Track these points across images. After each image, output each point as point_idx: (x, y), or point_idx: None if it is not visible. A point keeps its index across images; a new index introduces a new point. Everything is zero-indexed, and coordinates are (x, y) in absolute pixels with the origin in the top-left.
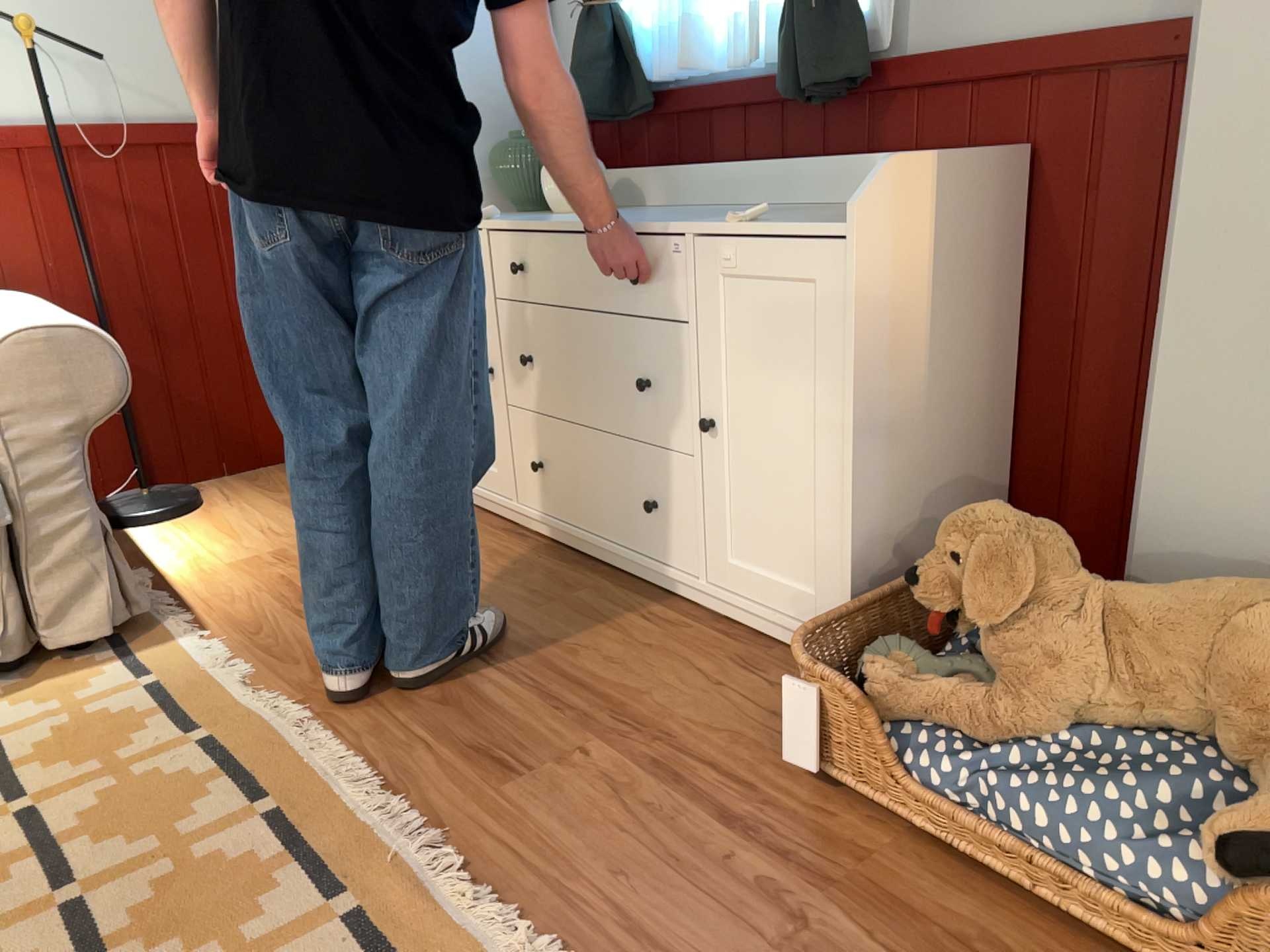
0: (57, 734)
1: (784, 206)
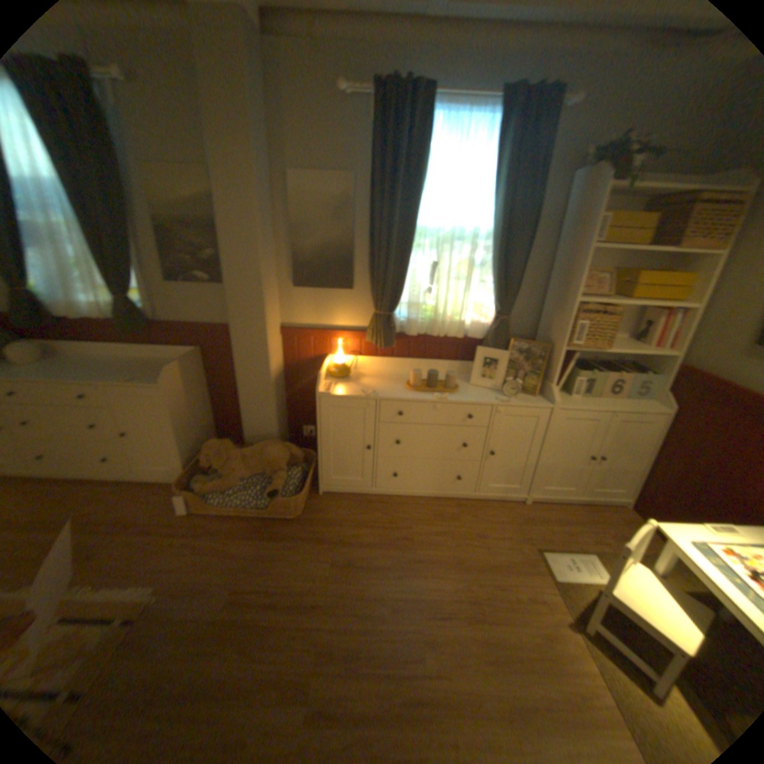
0: None
1: (123, 359)
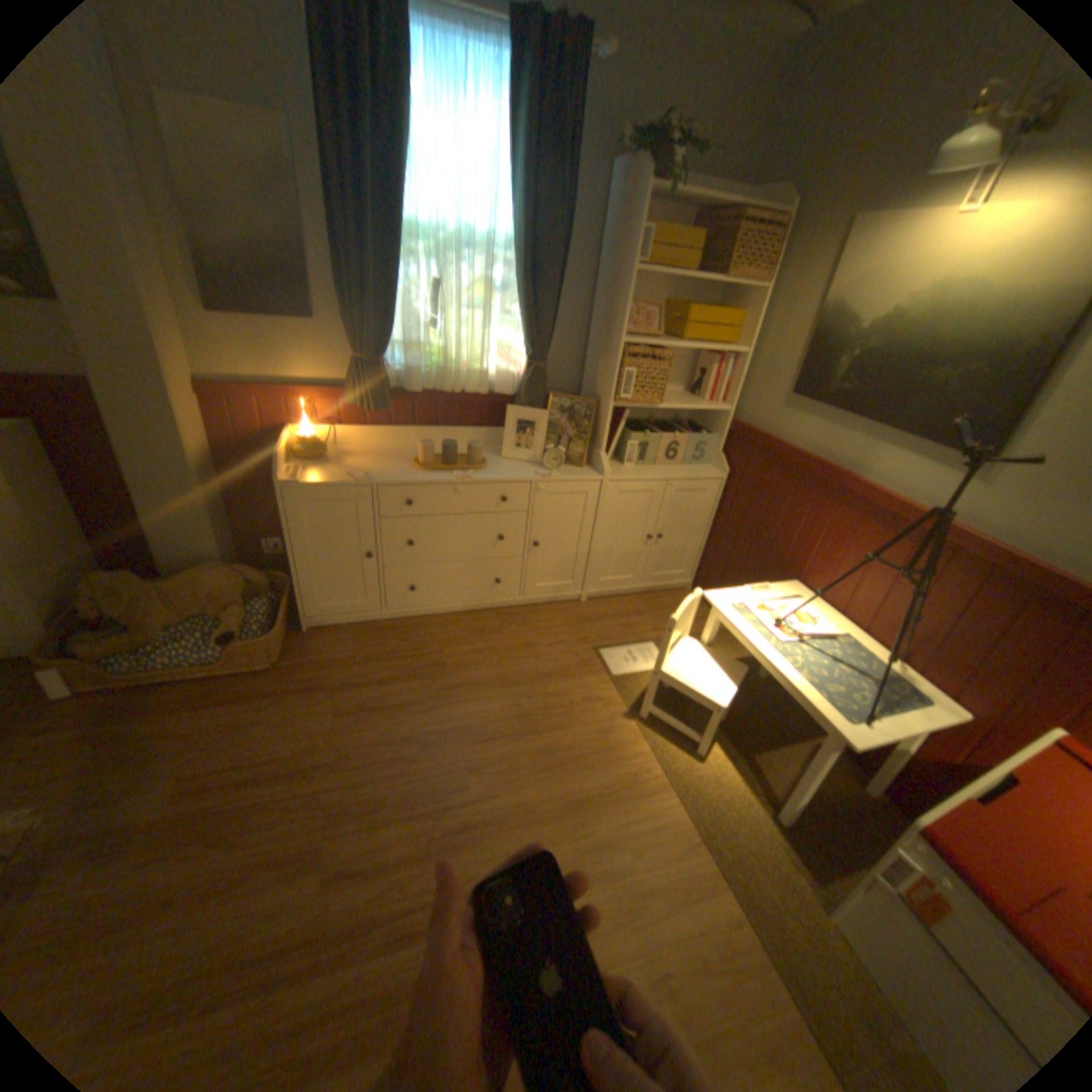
0: None
1: None
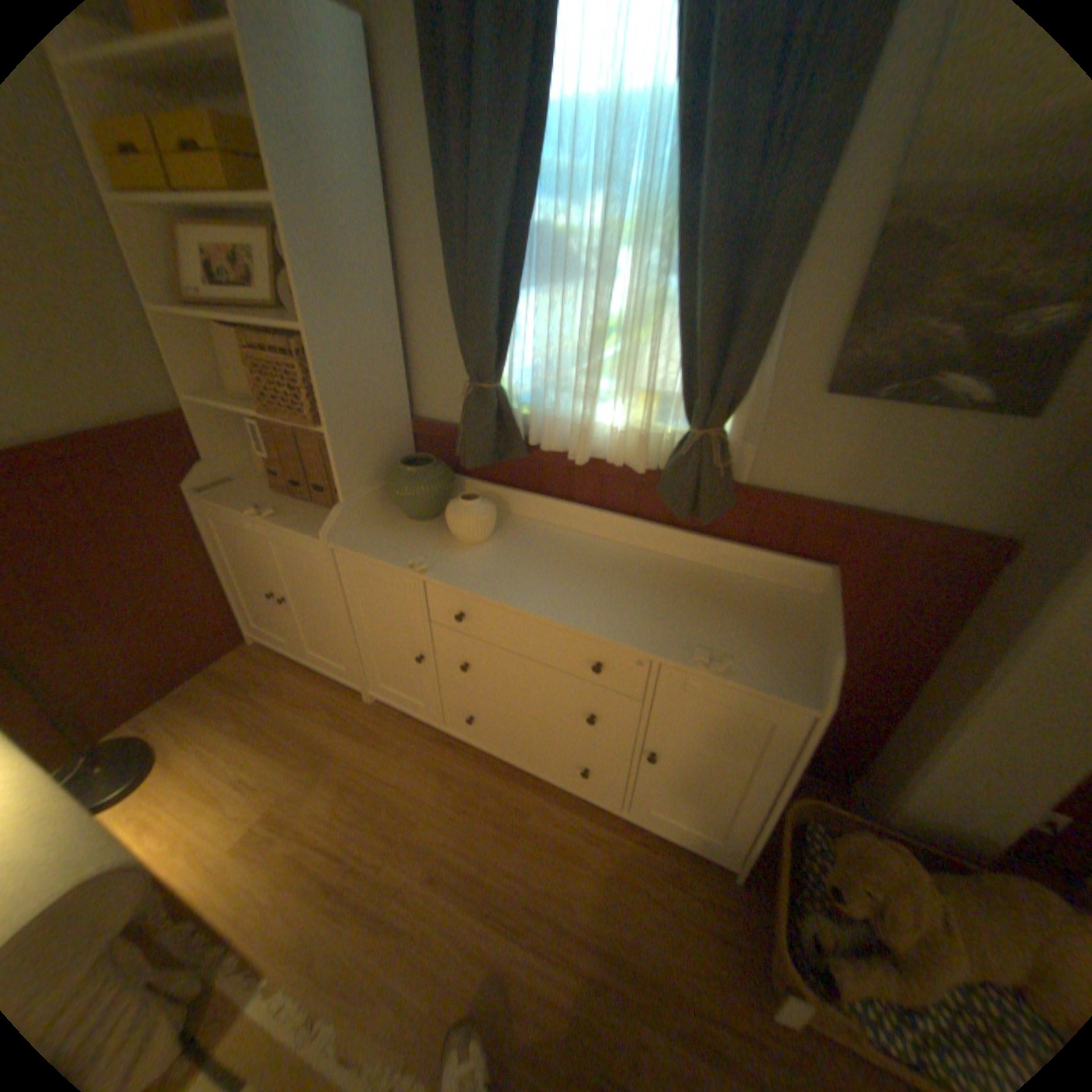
0: None
1: (642, 550)
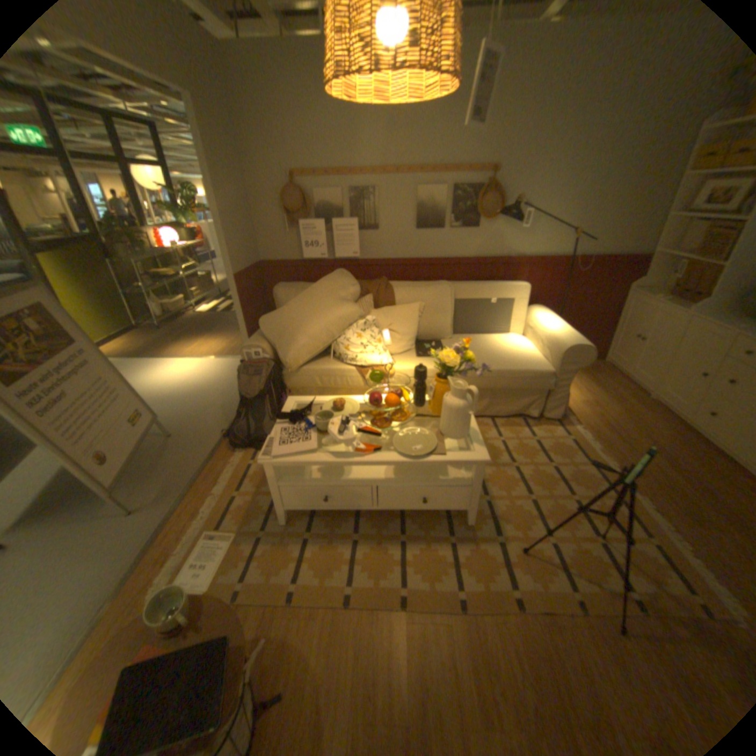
0: (553, 446)
1: None
